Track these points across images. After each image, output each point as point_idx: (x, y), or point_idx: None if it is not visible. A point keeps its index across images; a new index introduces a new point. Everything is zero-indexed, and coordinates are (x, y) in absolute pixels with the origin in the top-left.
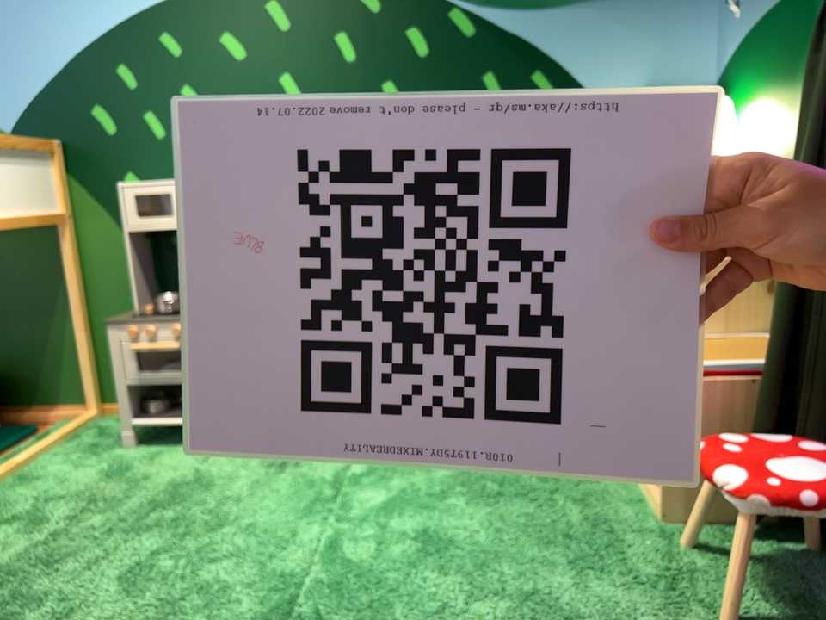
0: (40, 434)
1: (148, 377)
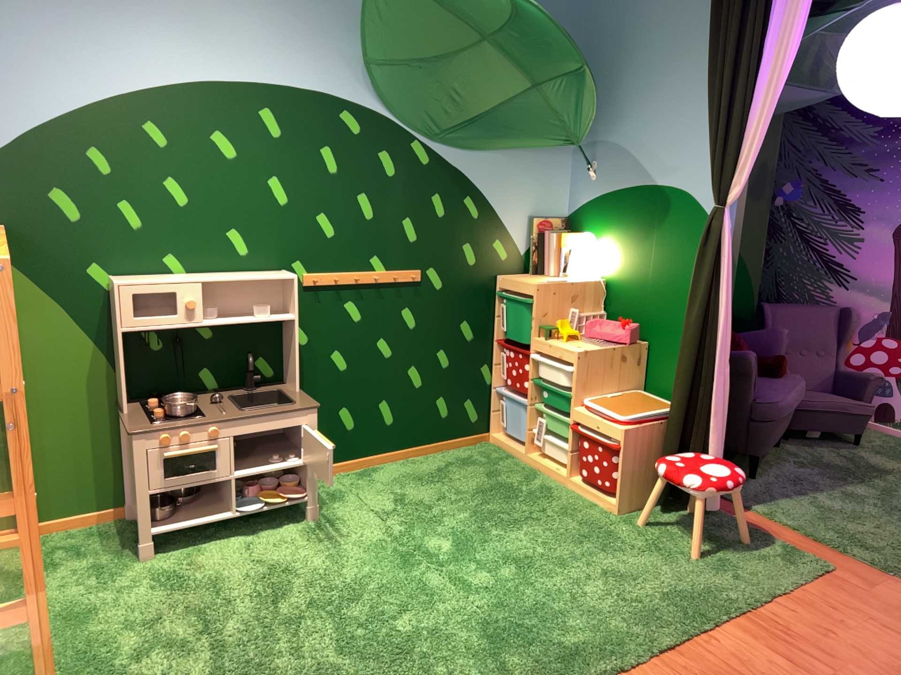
0: None
1: (171, 478)
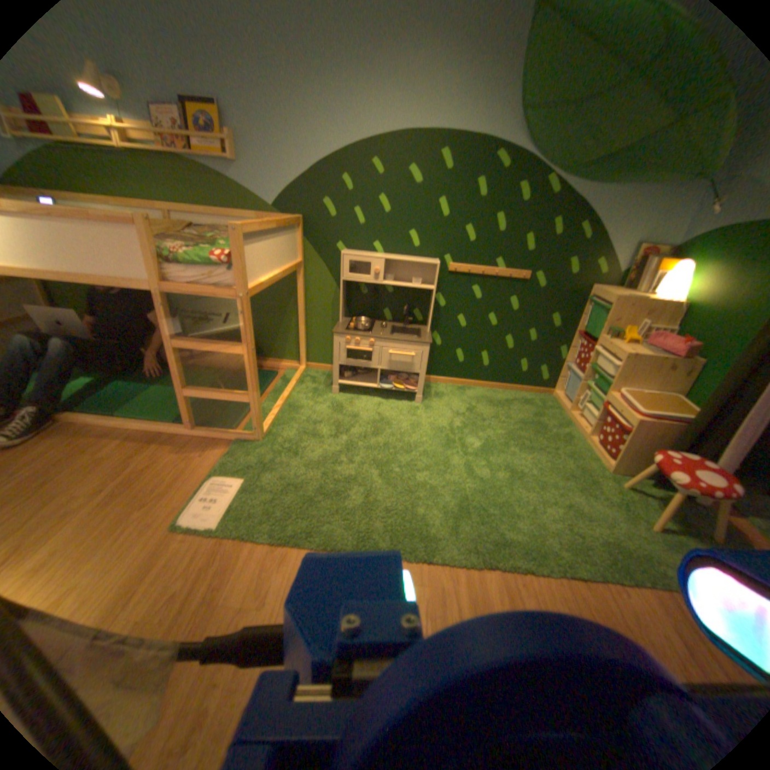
0: (278, 374)
1: (347, 359)
